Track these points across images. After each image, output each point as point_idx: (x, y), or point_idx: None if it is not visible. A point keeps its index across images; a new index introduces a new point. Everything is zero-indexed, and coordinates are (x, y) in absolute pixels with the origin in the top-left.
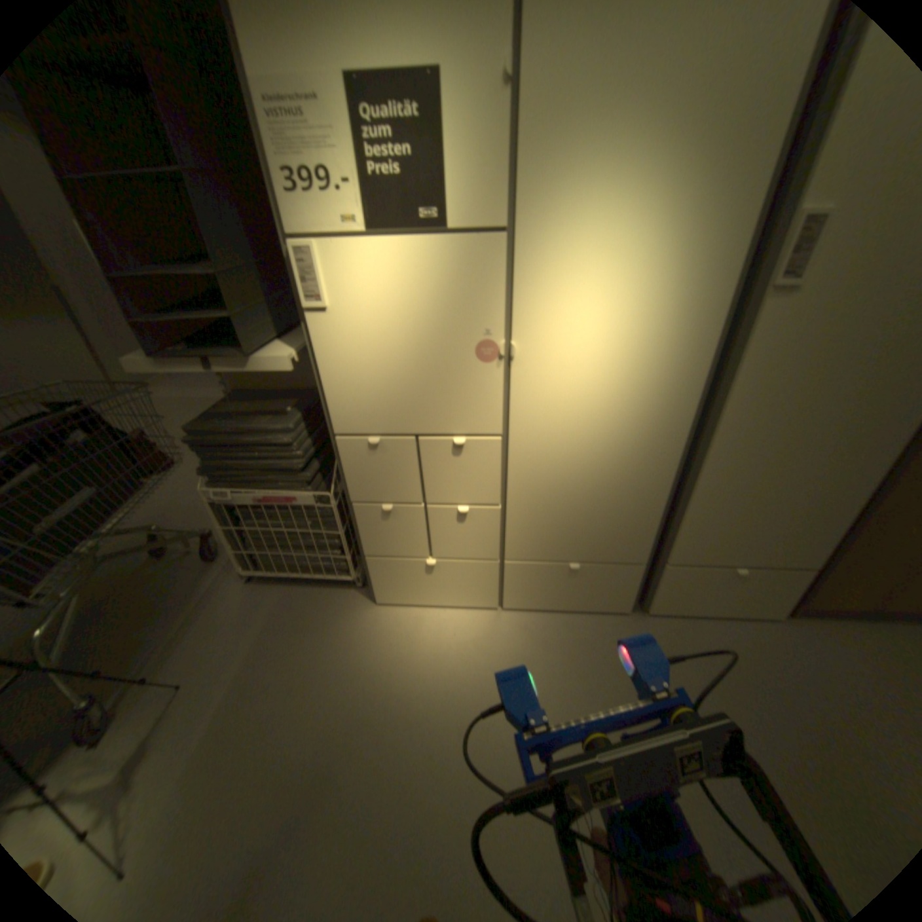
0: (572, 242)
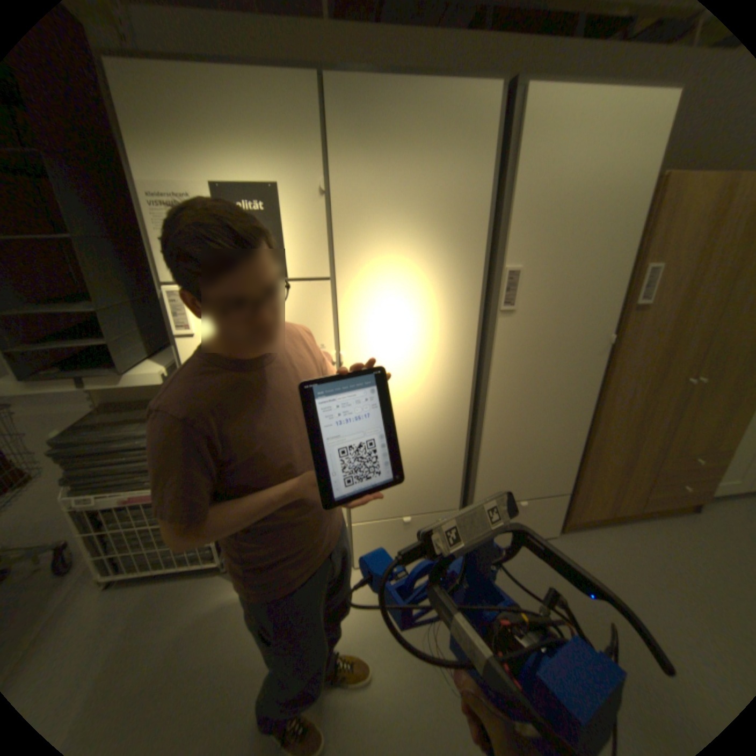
0: (374, 286)
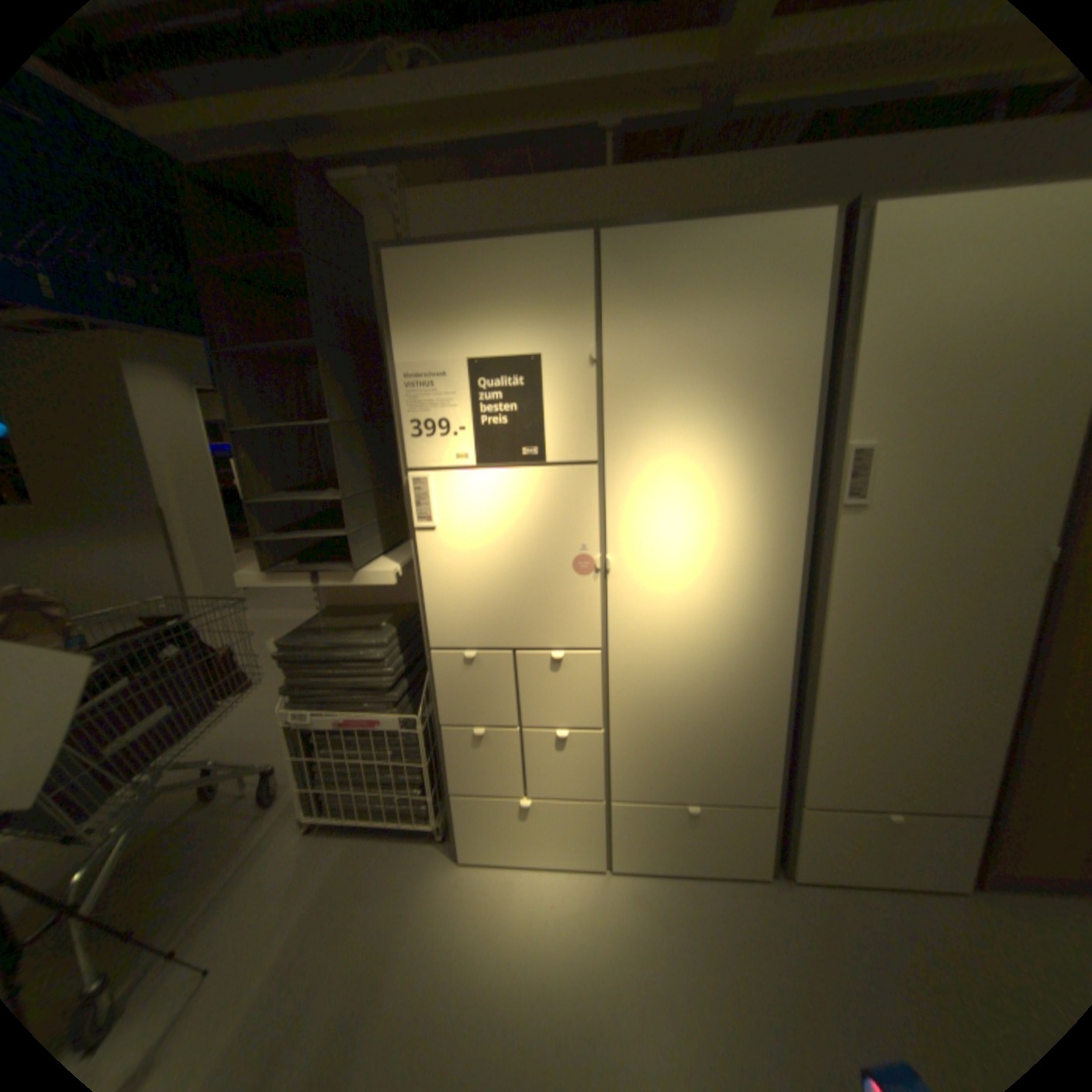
0: (654, 471)
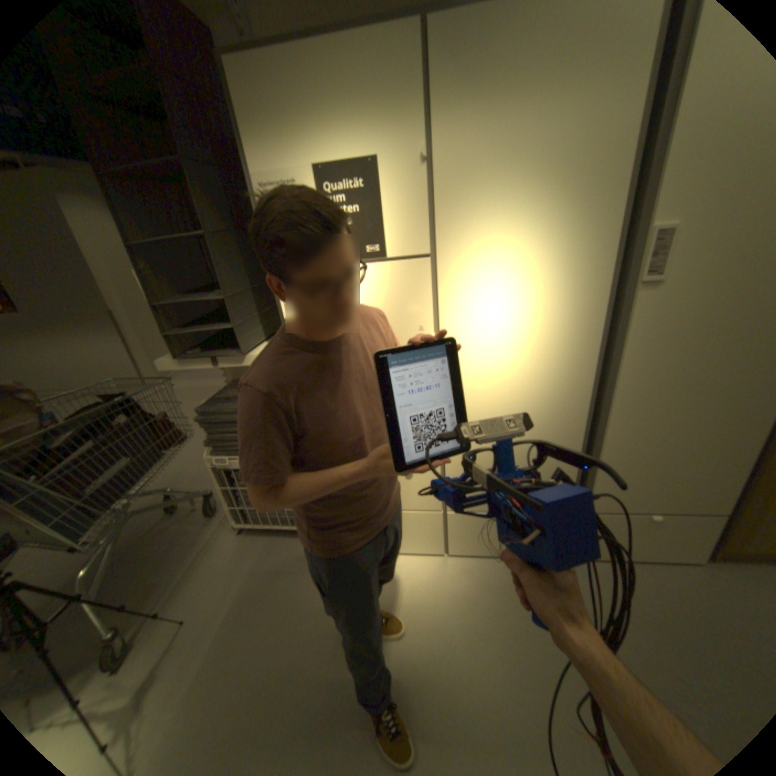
0: (479, 260)
